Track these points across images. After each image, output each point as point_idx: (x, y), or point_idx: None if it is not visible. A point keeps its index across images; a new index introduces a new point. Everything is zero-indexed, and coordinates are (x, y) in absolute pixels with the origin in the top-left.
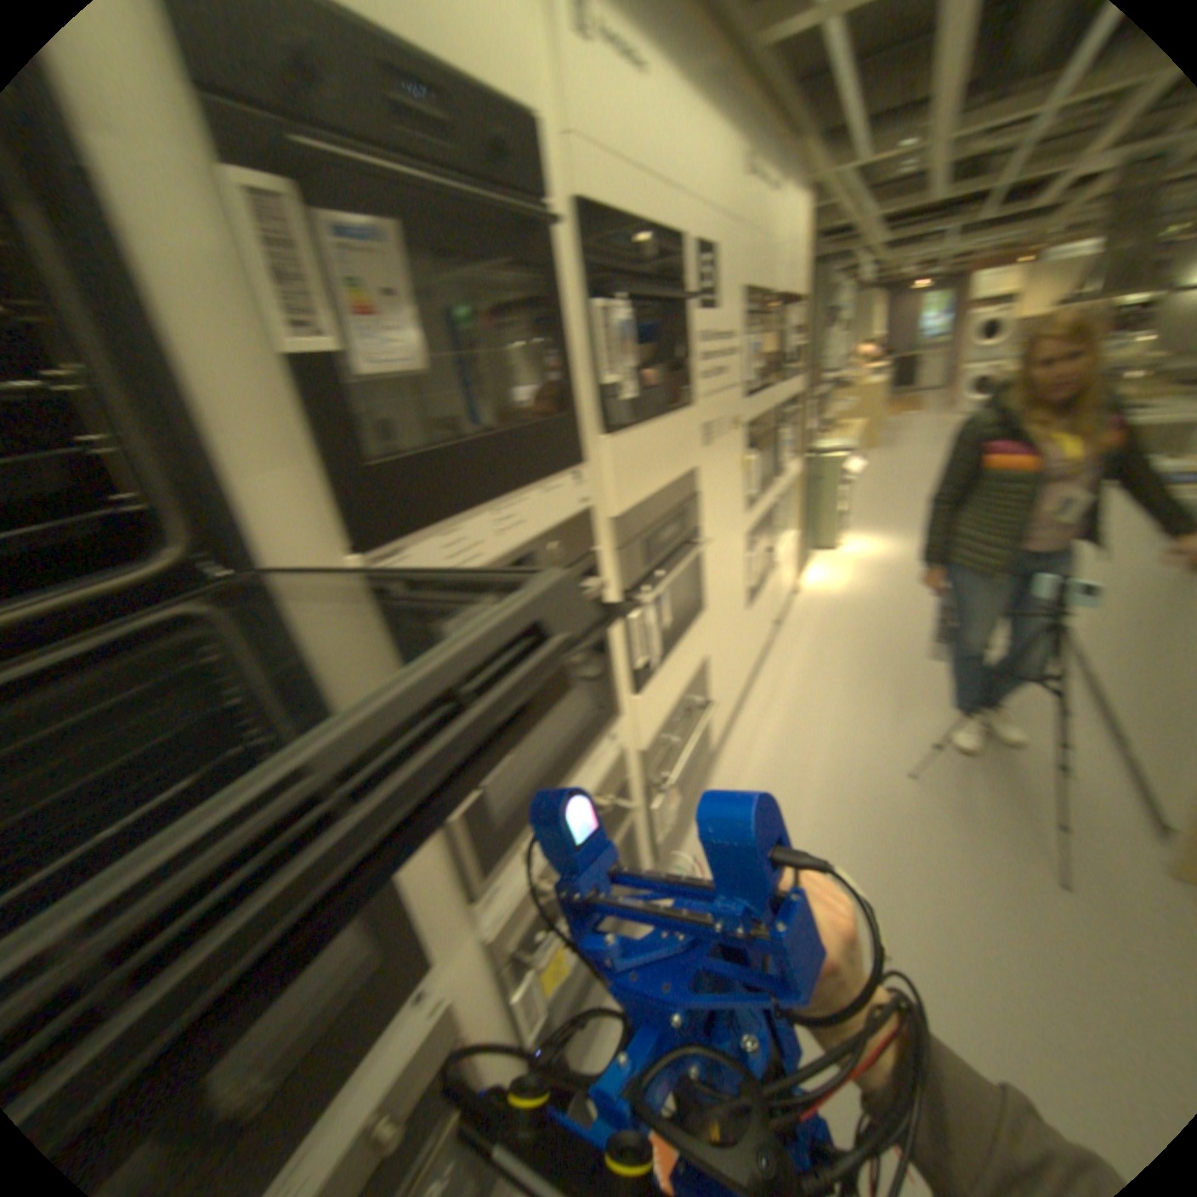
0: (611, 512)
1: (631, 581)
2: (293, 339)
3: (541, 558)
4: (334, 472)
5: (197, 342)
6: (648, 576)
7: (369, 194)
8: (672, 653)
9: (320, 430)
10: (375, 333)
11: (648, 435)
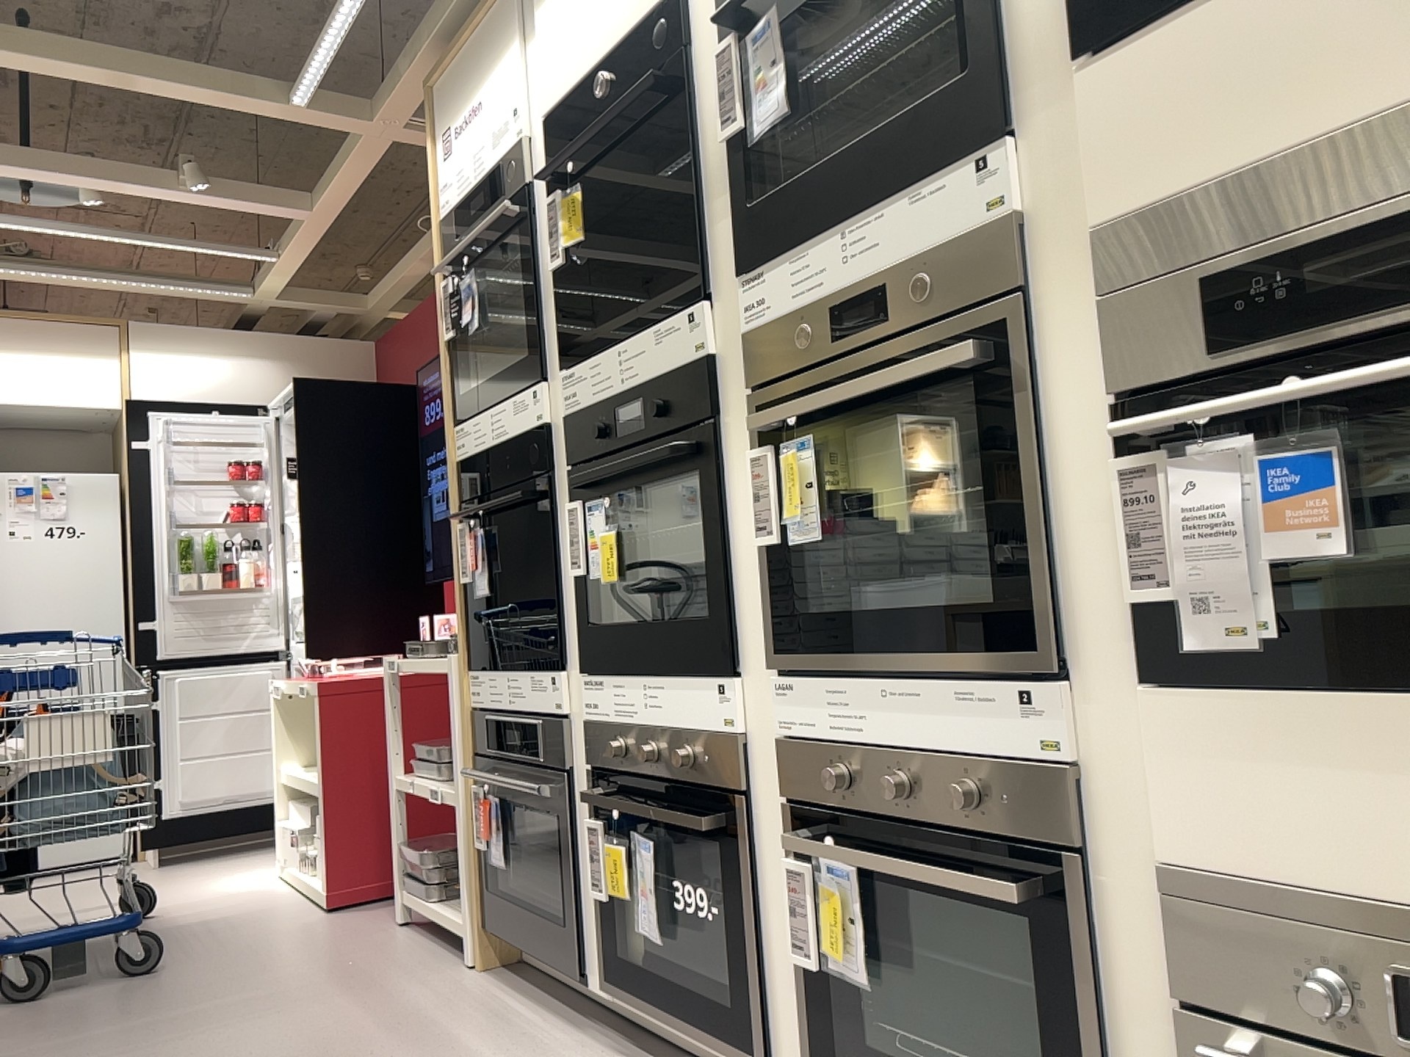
0: (1085, 218)
1: (1115, 371)
2: (724, 135)
3: (891, 295)
4: (735, 217)
5: (702, 157)
6: (1255, 384)
7: (766, 6)
8: (1377, 683)
9: (733, 190)
10: (759, 105)
11: (1234, 4)
